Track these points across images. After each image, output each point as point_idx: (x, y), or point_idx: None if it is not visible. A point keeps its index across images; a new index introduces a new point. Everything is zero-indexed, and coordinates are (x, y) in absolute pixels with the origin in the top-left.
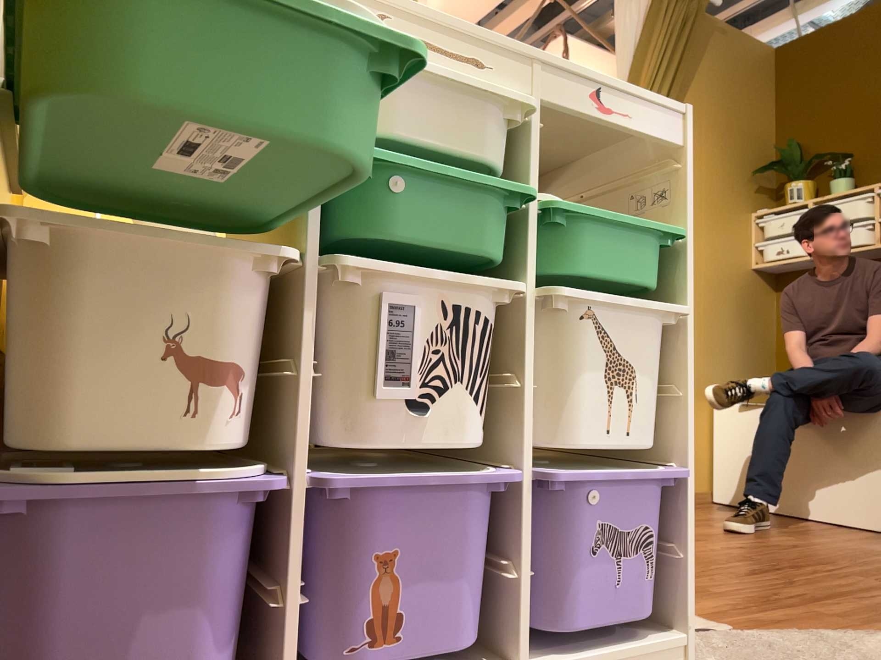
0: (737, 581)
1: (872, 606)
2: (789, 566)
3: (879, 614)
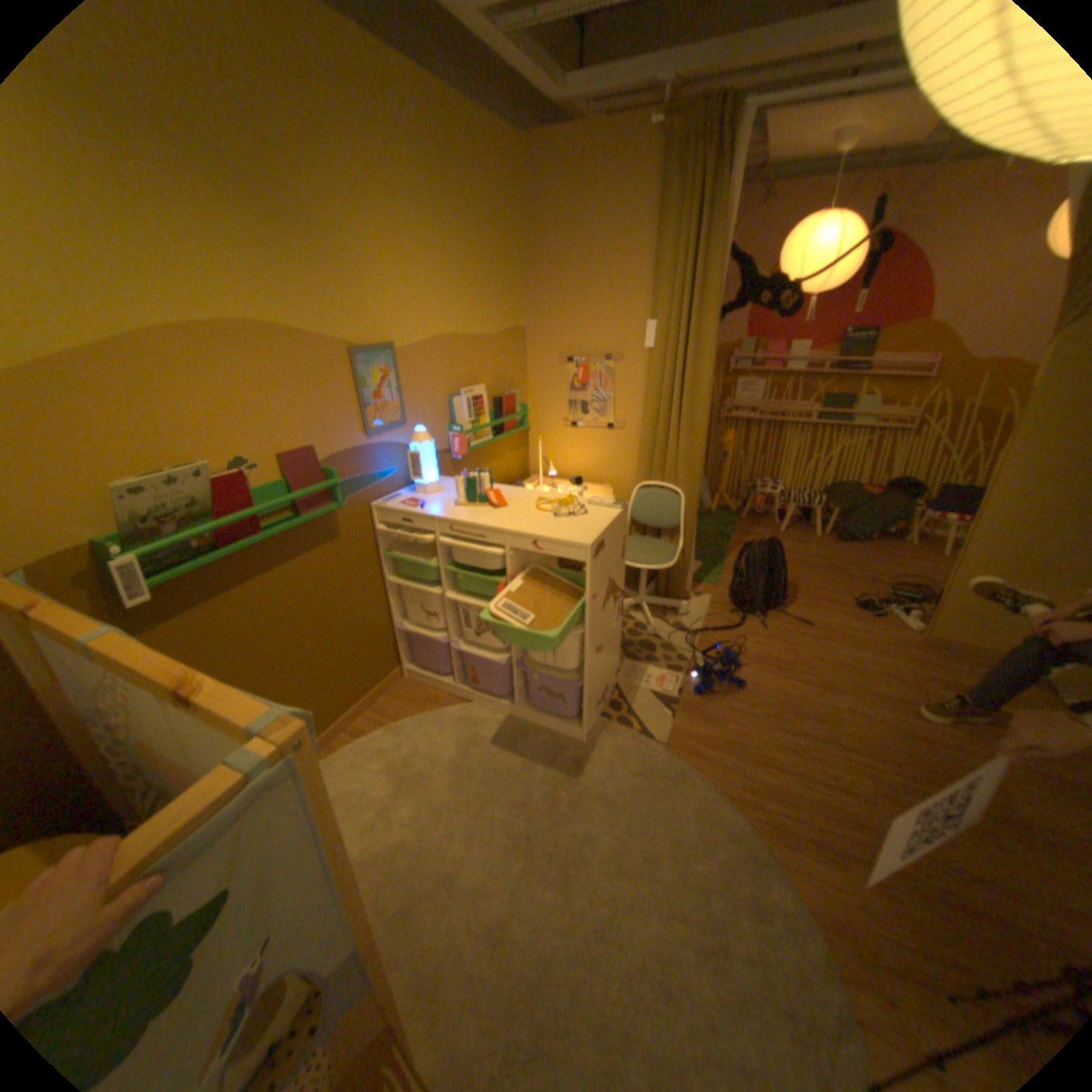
0: (757, 733)
1: (783, 794)
2: (838, 749)
3: (766, 798)
